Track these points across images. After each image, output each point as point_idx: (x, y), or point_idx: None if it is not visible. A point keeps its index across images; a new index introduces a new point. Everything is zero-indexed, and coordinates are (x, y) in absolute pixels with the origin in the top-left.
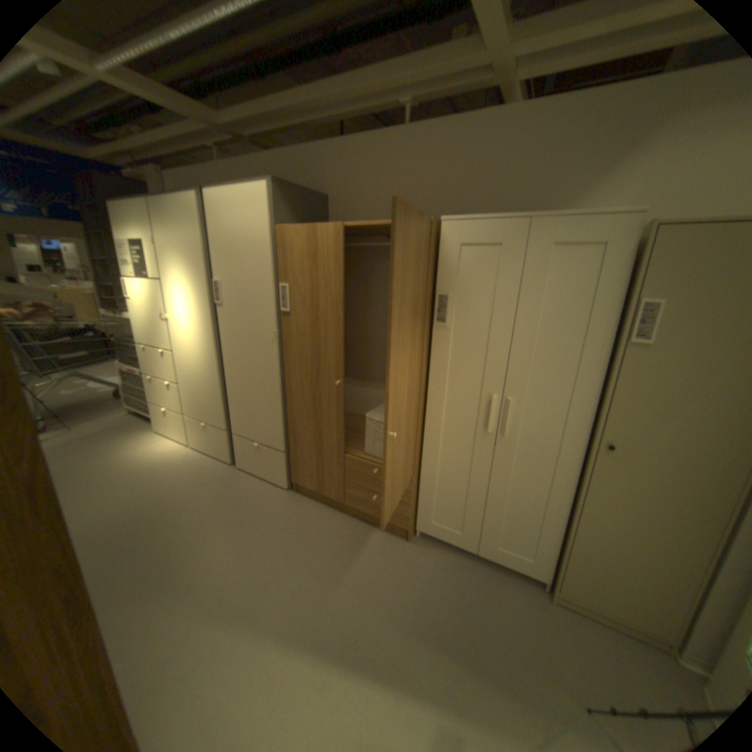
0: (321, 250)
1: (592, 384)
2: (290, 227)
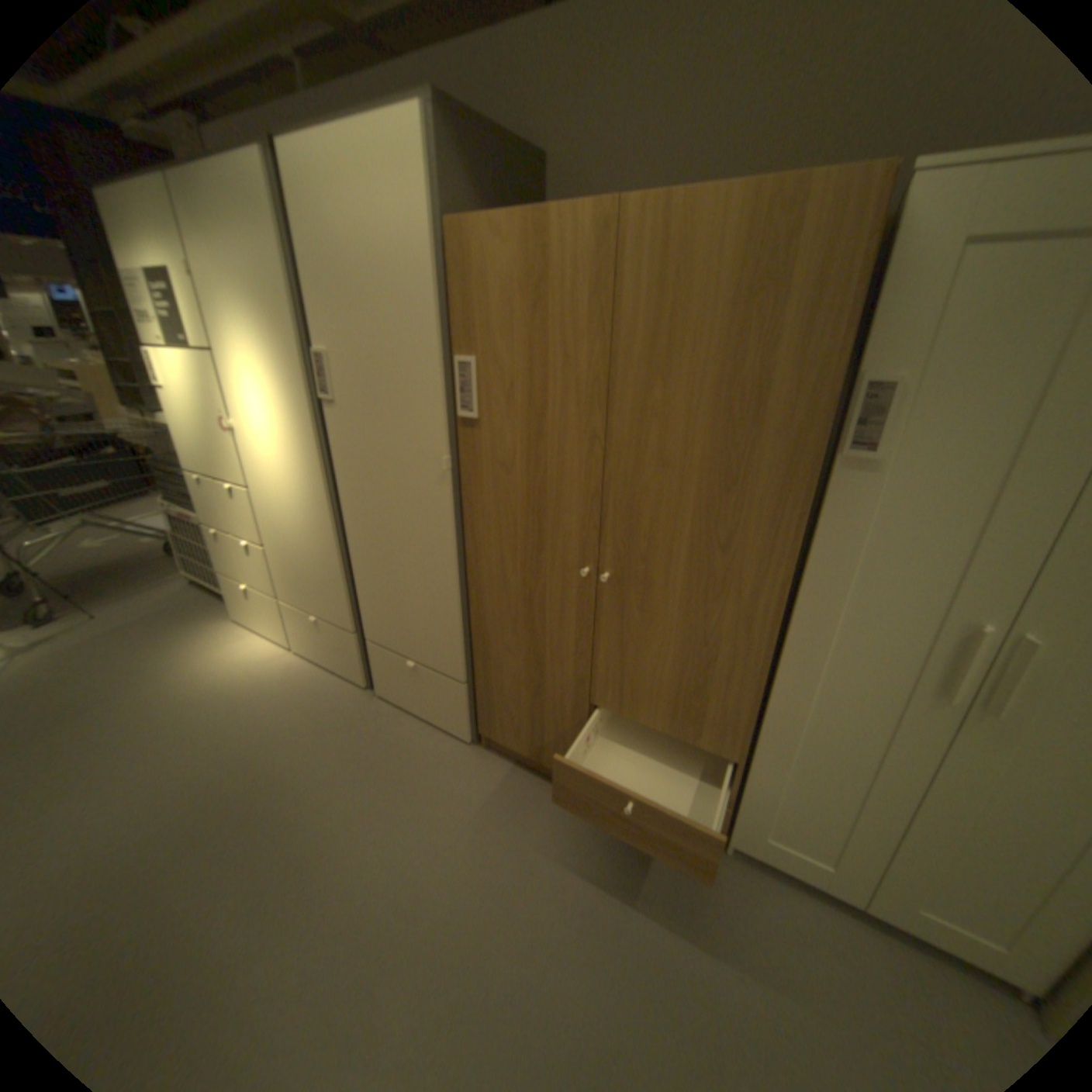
0: (554, 271)
1: None
2: (477, 215)
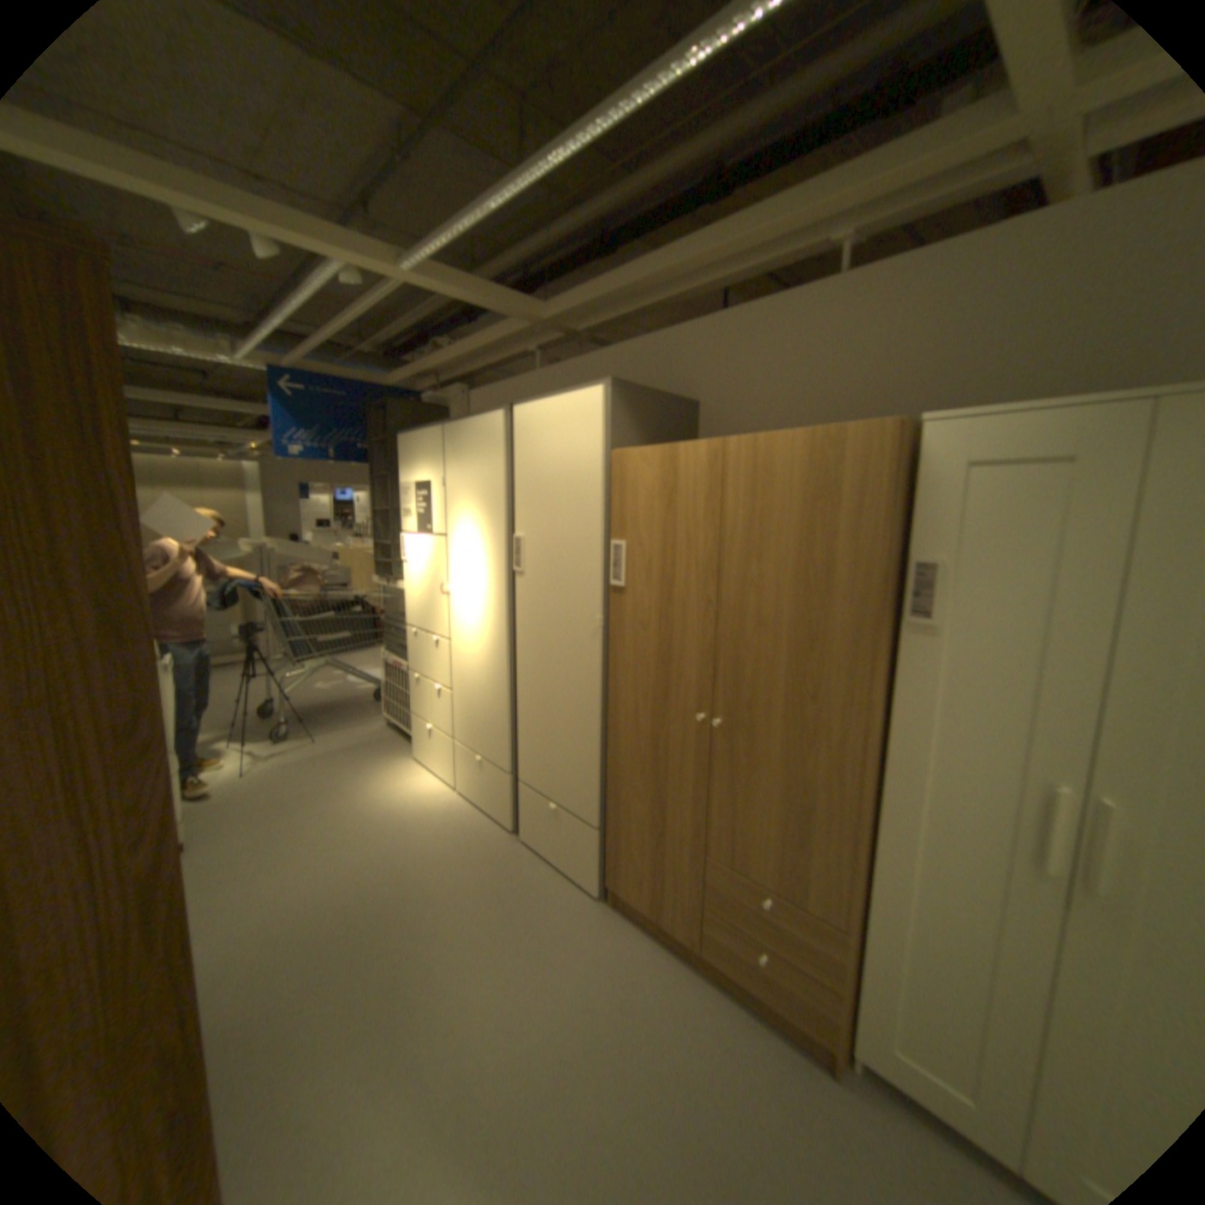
0: (683, 486)
1: None
2: (635, 452)
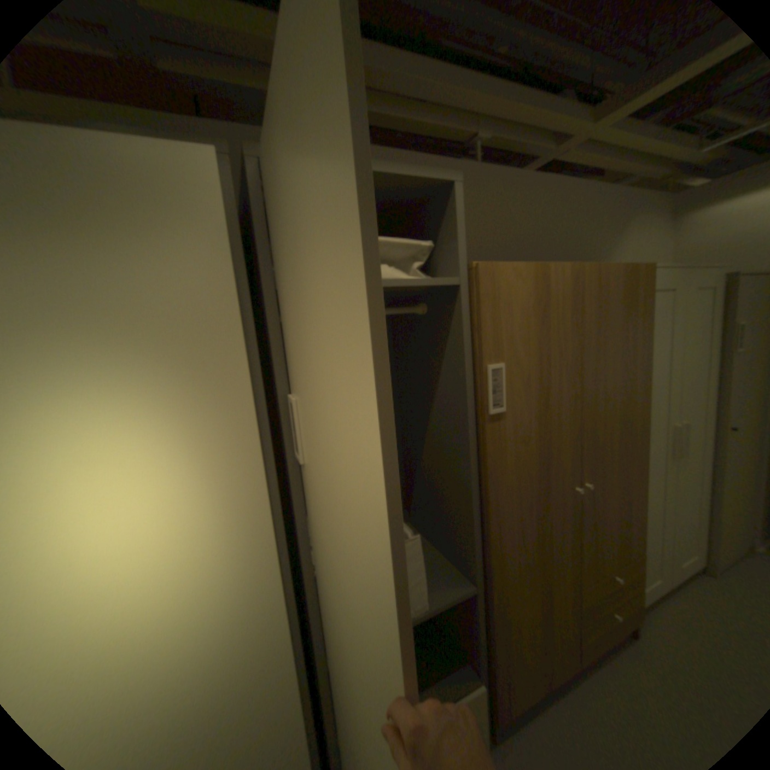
0: (553, 301)
1: (715, 390)
2: (505, 264)
